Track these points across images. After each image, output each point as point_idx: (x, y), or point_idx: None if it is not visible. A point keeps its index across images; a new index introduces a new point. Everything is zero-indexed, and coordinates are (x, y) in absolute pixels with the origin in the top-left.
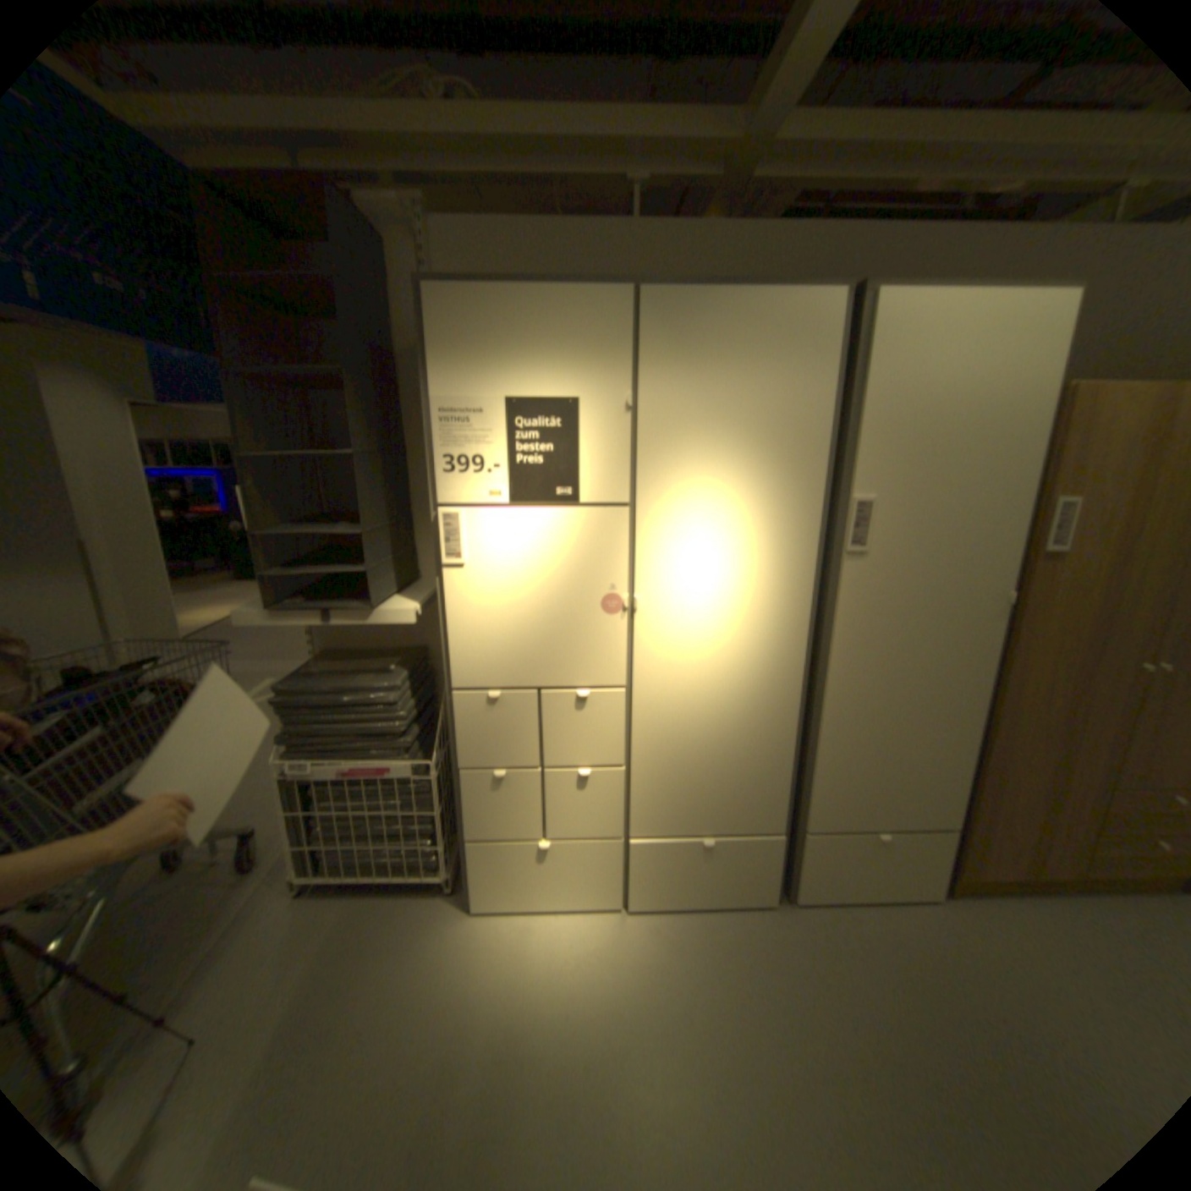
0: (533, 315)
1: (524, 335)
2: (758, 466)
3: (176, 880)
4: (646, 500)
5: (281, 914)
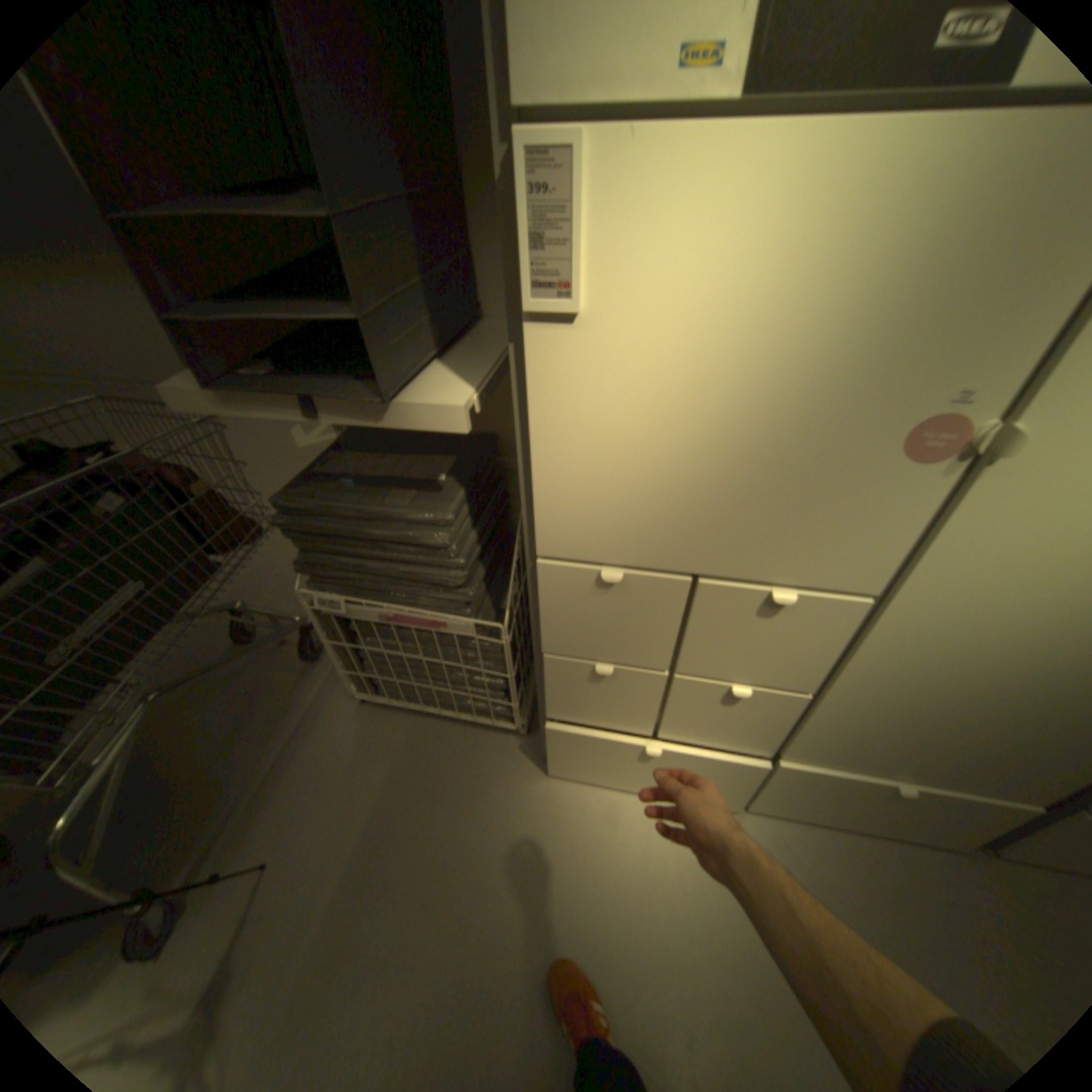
0: None
1: None
2: None
3: (250, 655)
4: None
5: (347, 719)
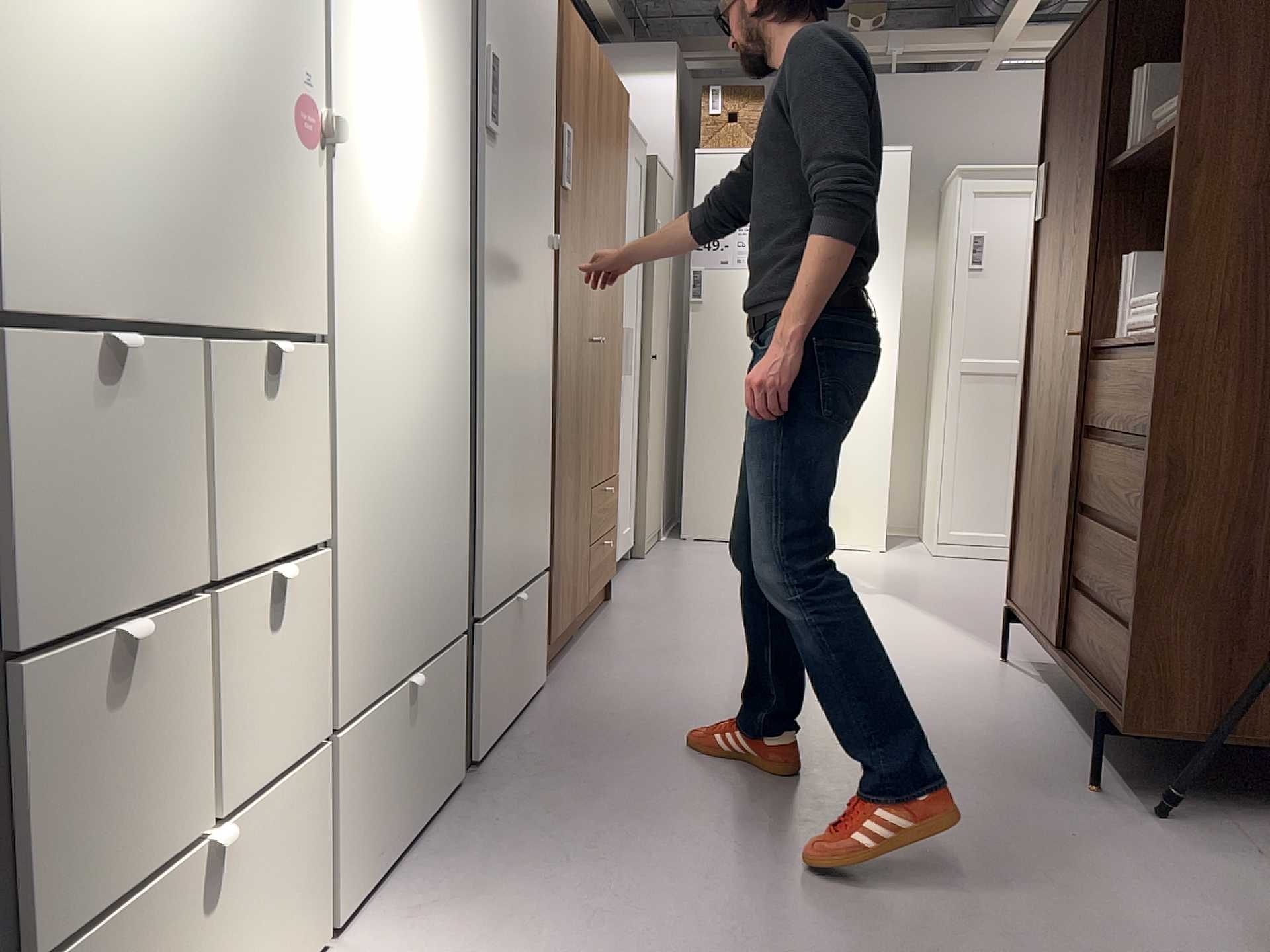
0: None
1: None
2: None
3: None
4: None
5: None
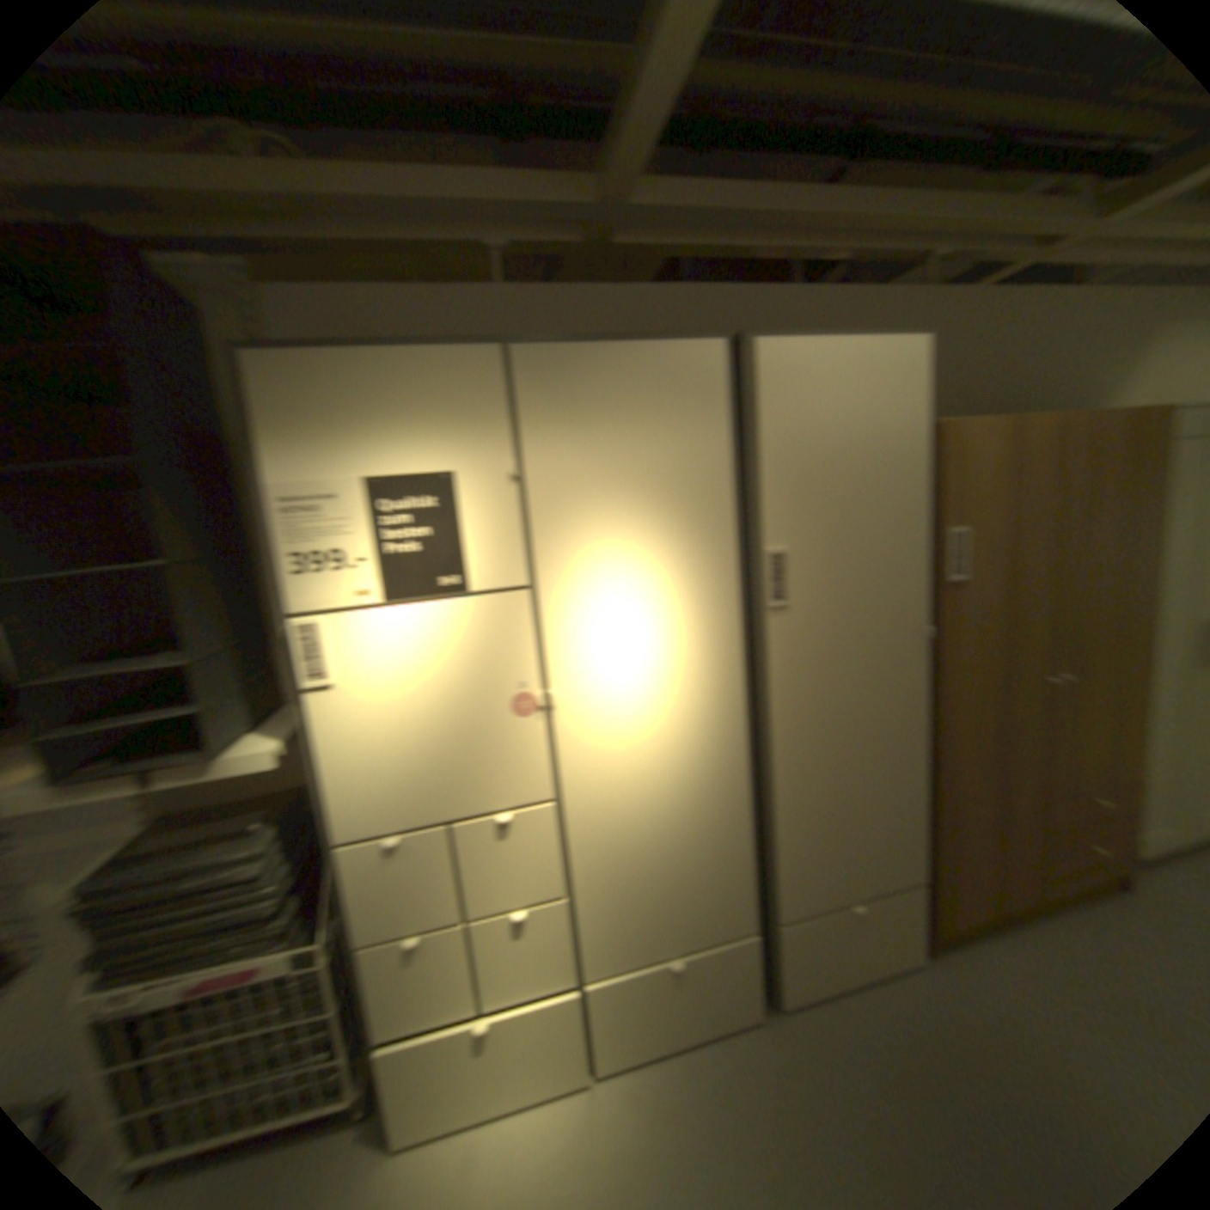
0: (377, 382)
1: (368, 405)
2: (659, 528)
3: None
4: (541, 580)
5: None
